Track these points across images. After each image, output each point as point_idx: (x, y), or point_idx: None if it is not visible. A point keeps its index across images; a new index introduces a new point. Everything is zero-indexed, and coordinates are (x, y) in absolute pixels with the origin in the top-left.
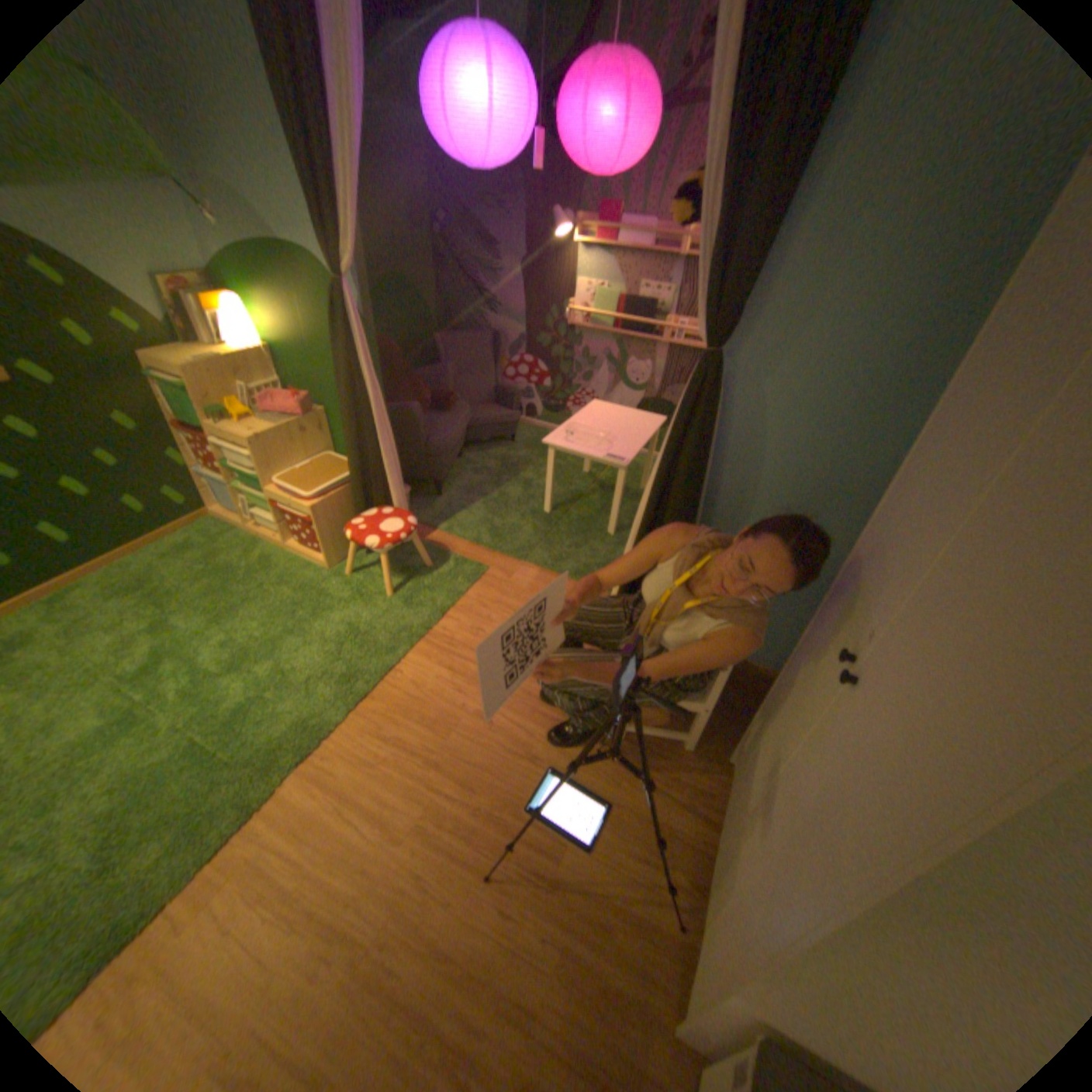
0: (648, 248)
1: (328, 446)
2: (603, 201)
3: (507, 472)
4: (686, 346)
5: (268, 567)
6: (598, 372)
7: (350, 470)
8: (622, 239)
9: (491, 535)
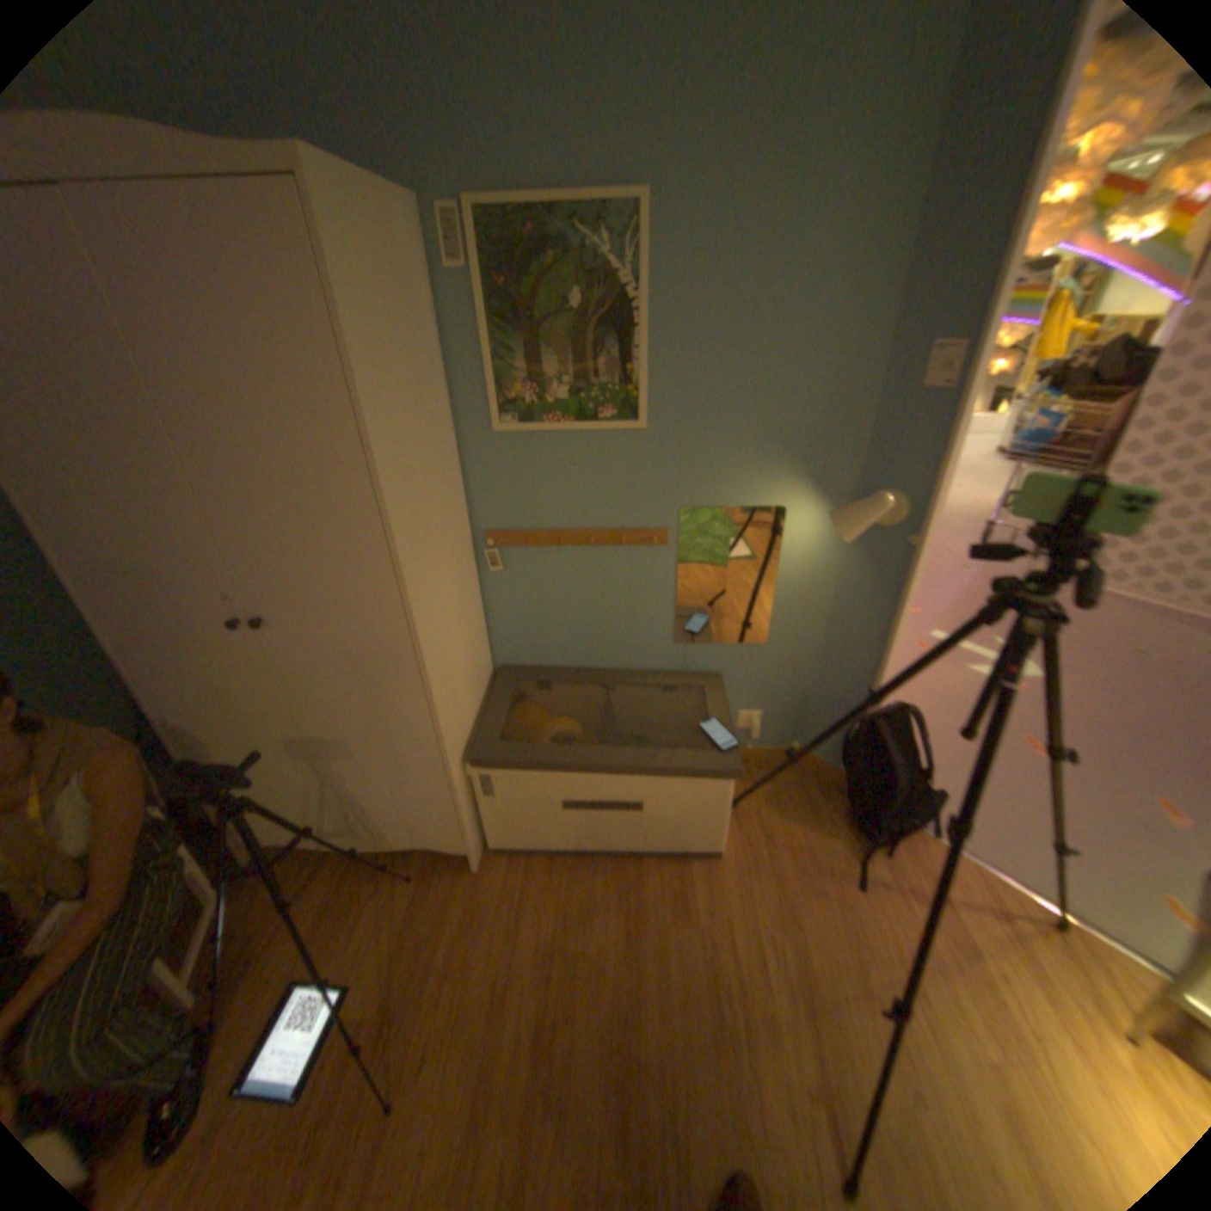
0: None
1: None
2: None
3: None
4: None
5: None
6: None
7: None
8: None
9: None
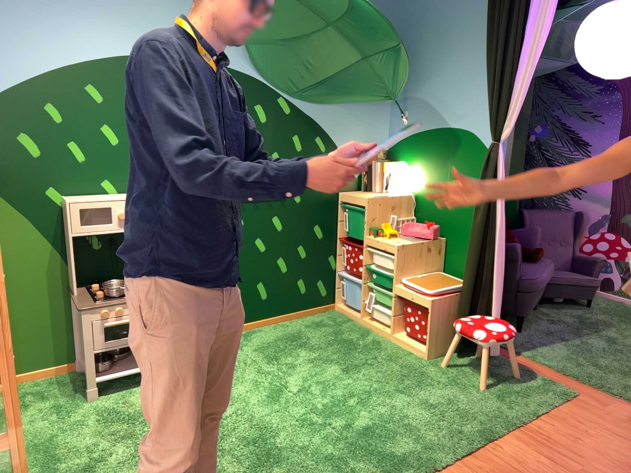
0: None
1: (441, 267)
2: None
3: (586, 326)
4: None
5: (380, 347)
6: None
7: (466, 279)
8: None
9: (578, 368)
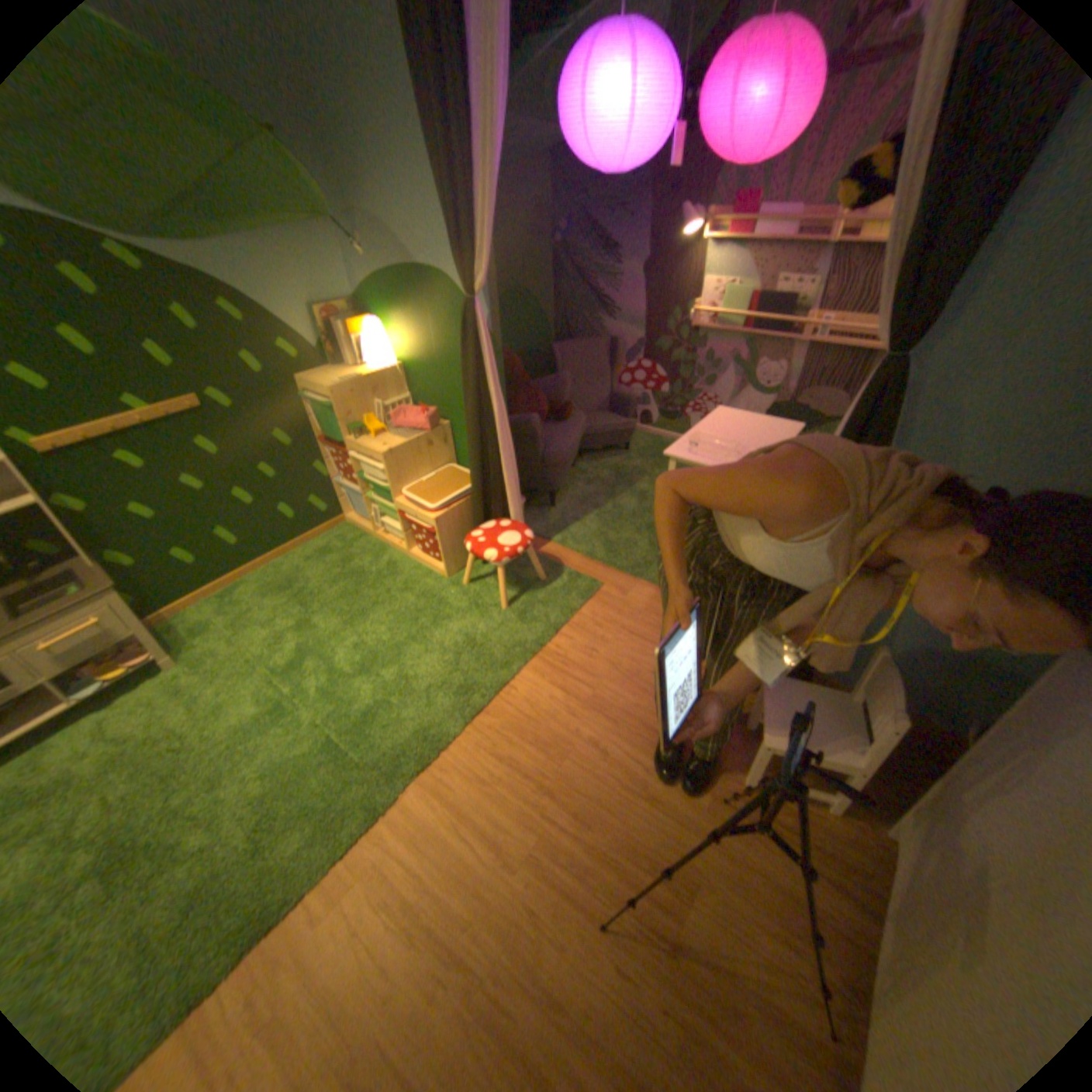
0: (790, 237)
1: (451, 459)
2: (740, 190)
3: (621, 483)
4: (831, 343)
5: (395, 573)
6: (723, 375)
7: (472, 483)
8: (760, 229)
9: (605, 549)
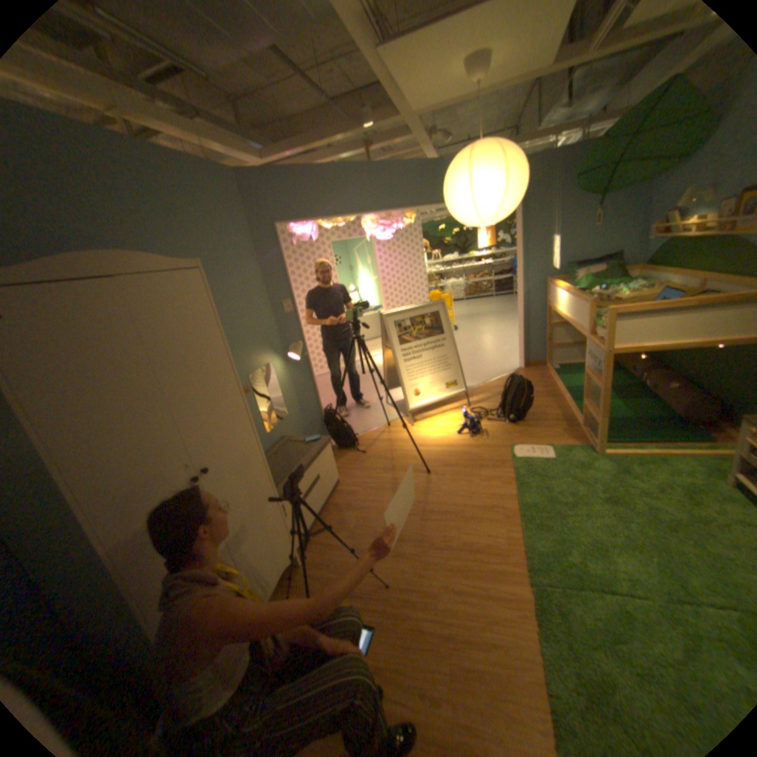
0: None
1: None
2: None
3: None
4: None
5: None
6: None
7: None
8: None
9: None
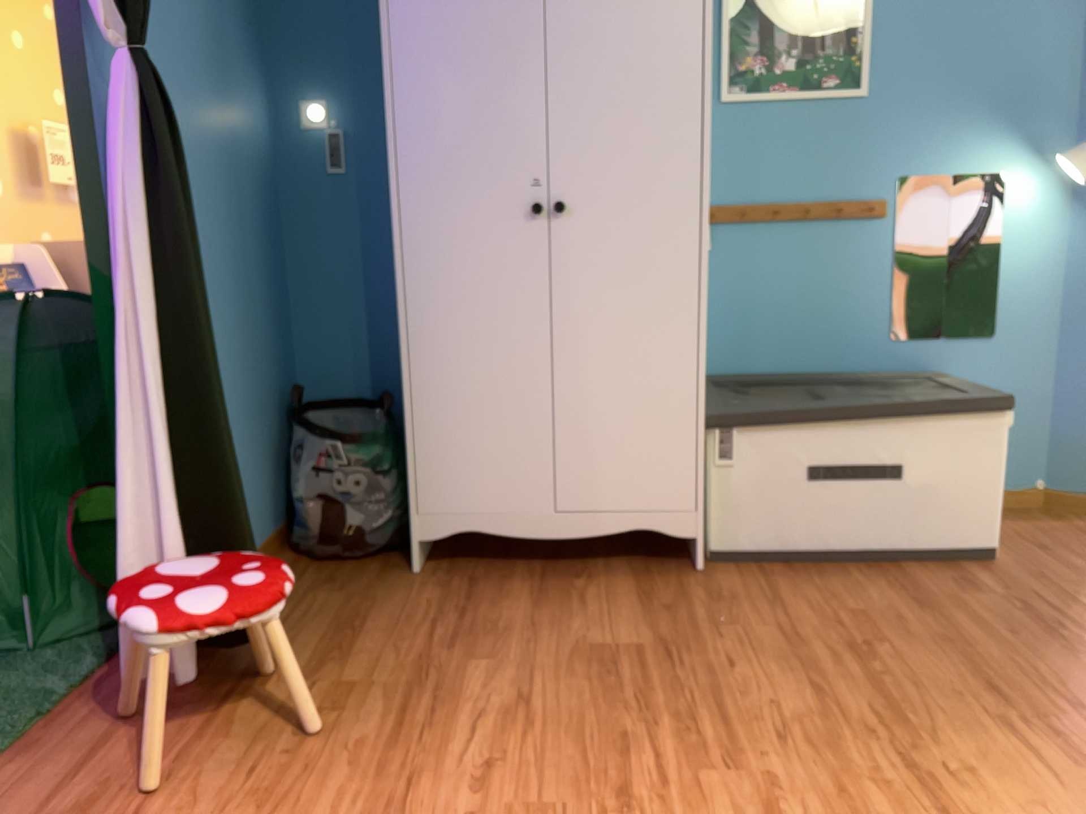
0: None
1: None
2: None
3: None
4: None
5: None
6: None
7: None
8: None
9: None
